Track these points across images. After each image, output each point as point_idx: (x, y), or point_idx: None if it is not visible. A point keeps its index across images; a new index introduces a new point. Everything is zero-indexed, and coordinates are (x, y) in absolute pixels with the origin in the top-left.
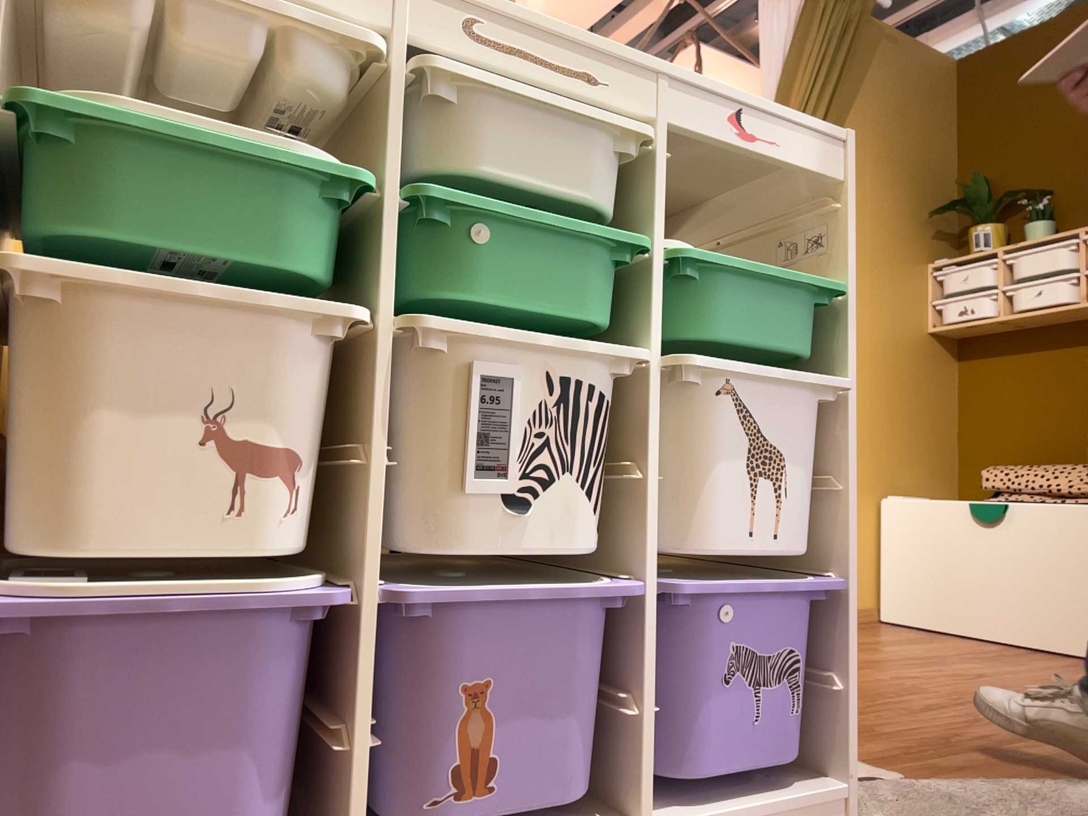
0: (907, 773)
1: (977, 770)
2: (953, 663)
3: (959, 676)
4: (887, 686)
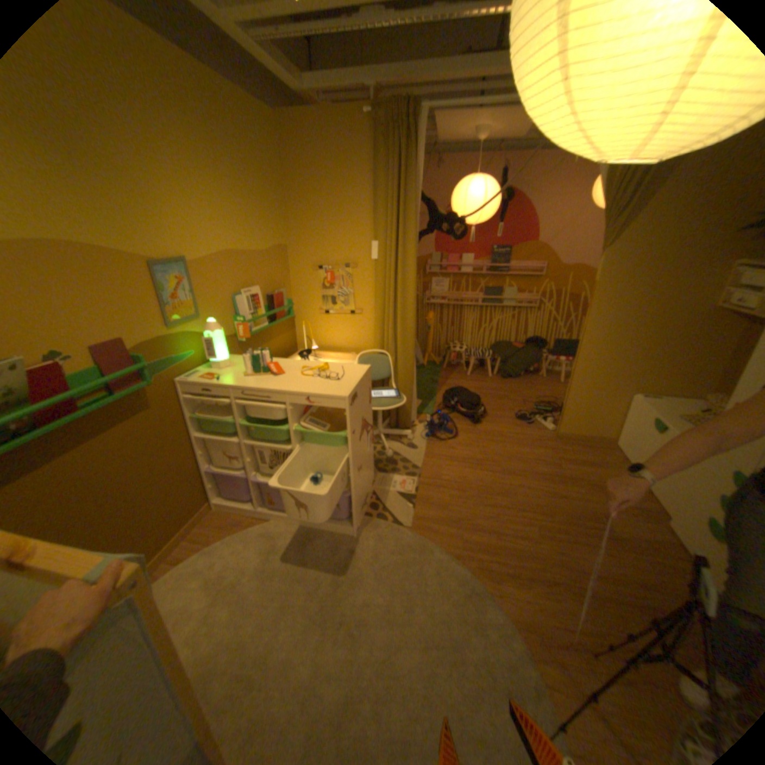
0: (411, 529)
1: (435, 538)
2: (570, 490)
3: (548, 498)
4: (502, 492)
